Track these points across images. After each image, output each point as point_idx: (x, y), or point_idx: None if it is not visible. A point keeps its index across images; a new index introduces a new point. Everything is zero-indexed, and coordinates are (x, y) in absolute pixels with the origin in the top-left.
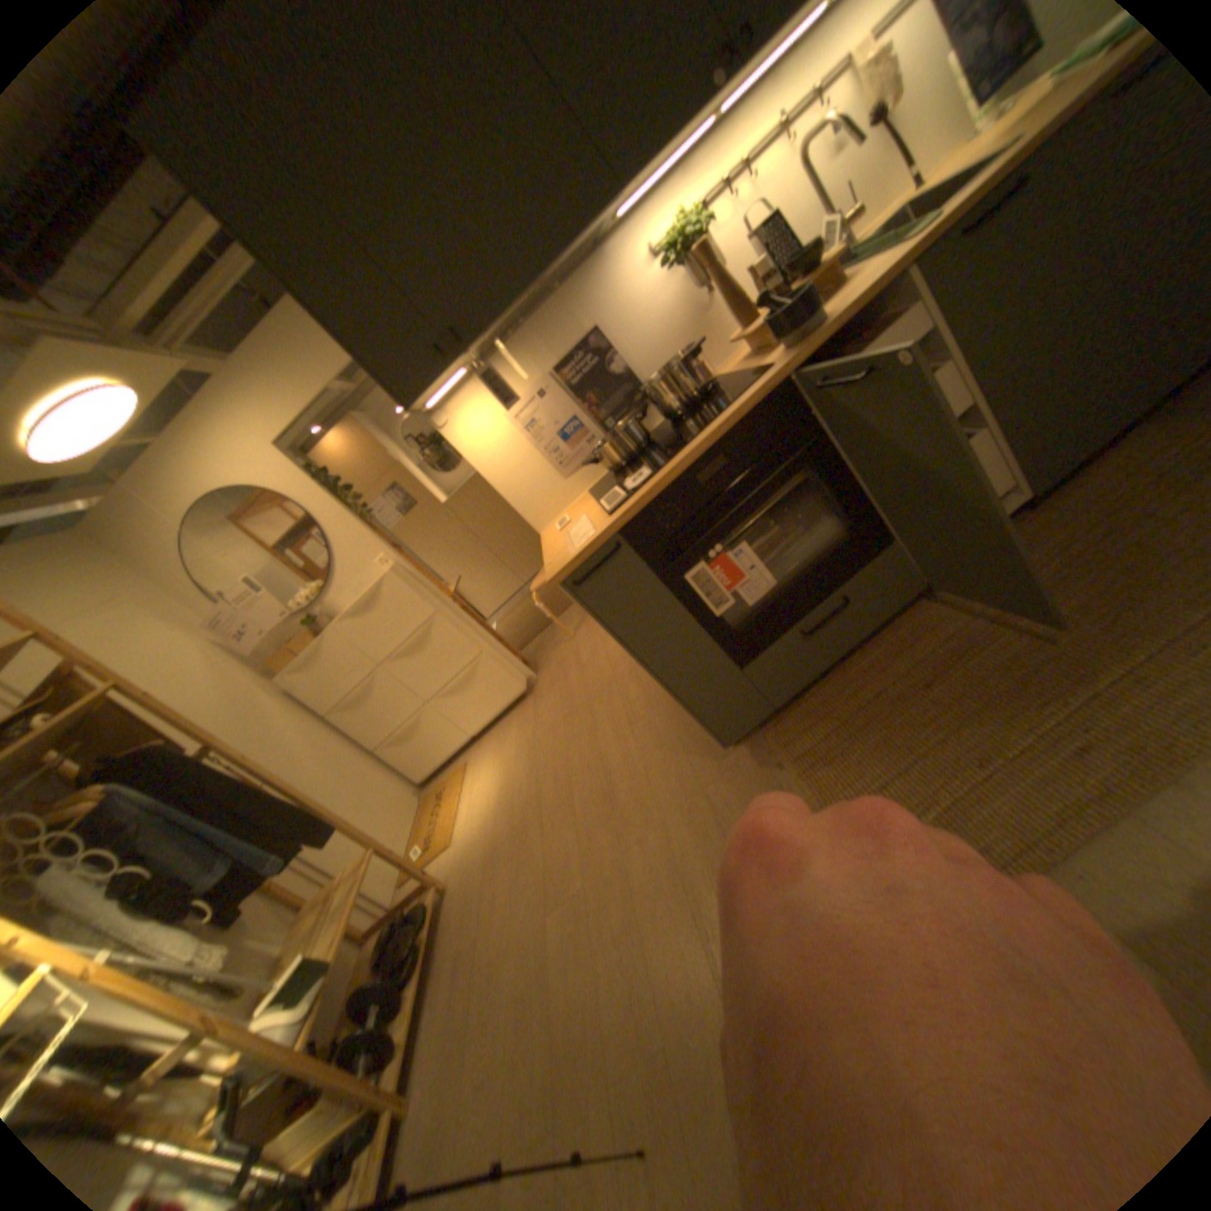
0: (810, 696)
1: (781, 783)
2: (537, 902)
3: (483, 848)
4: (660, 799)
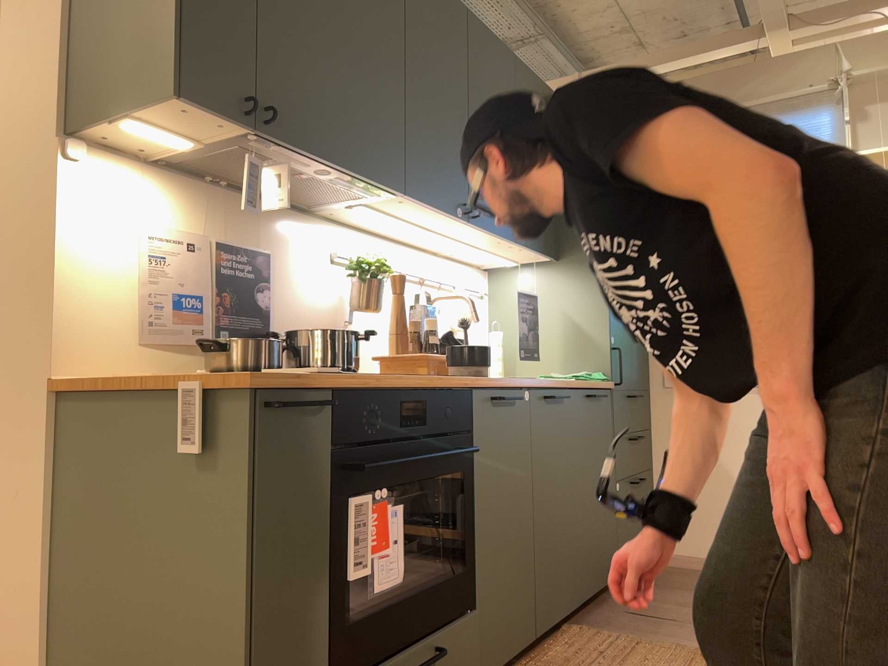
0: None
1: None
2: None
3: None
4: None
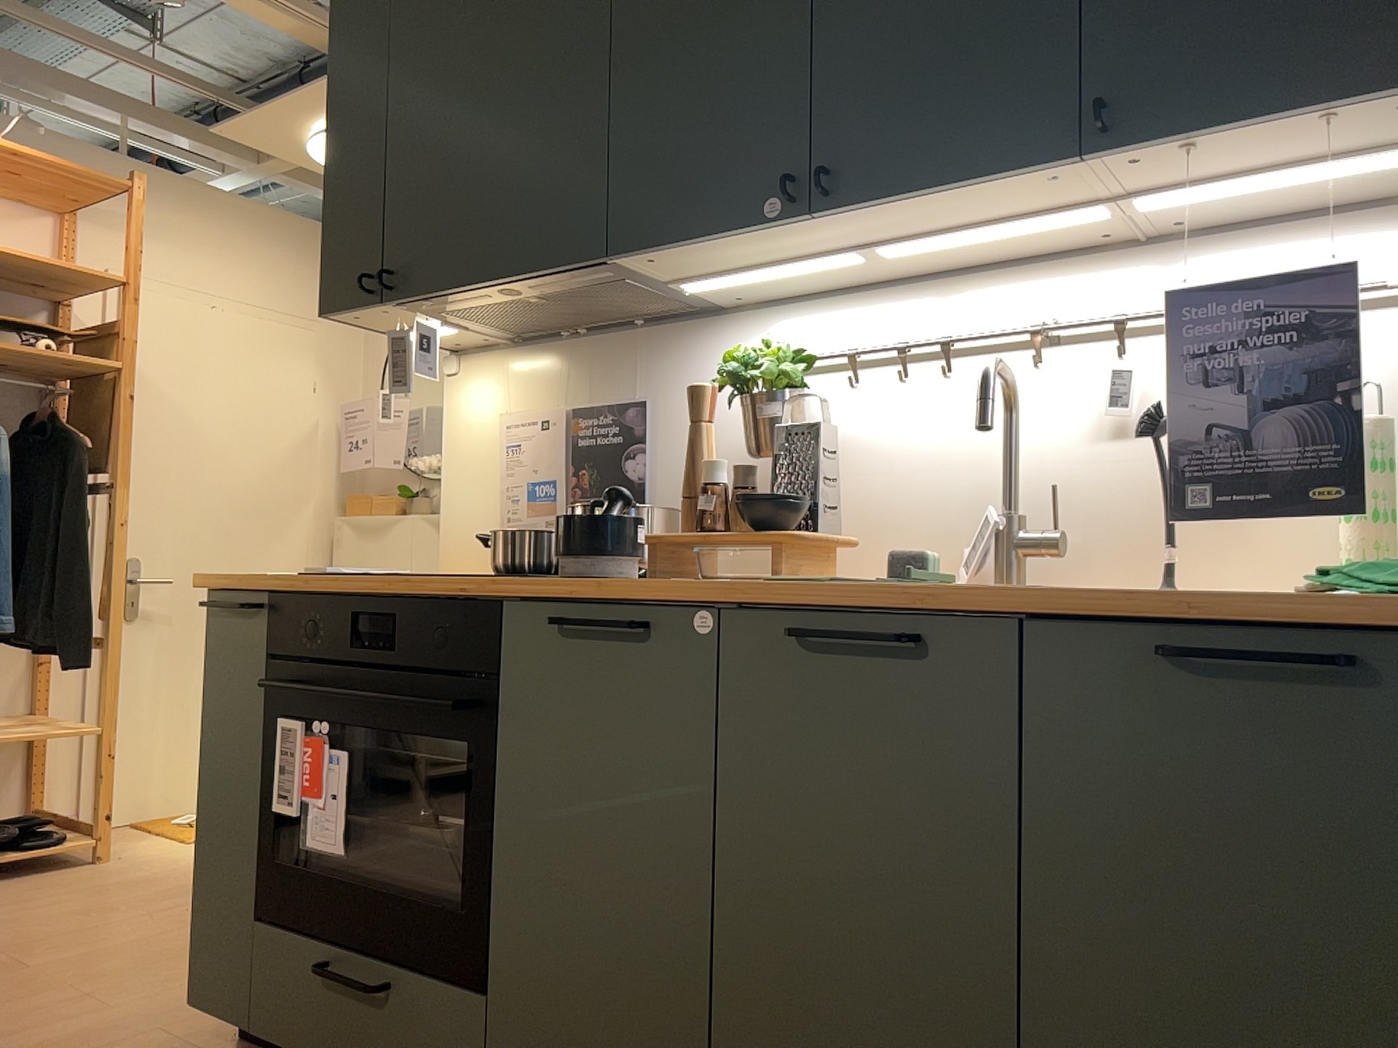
0: None
1: None
2: (18, 940)
3: (156, 873)
4: (157, 998)
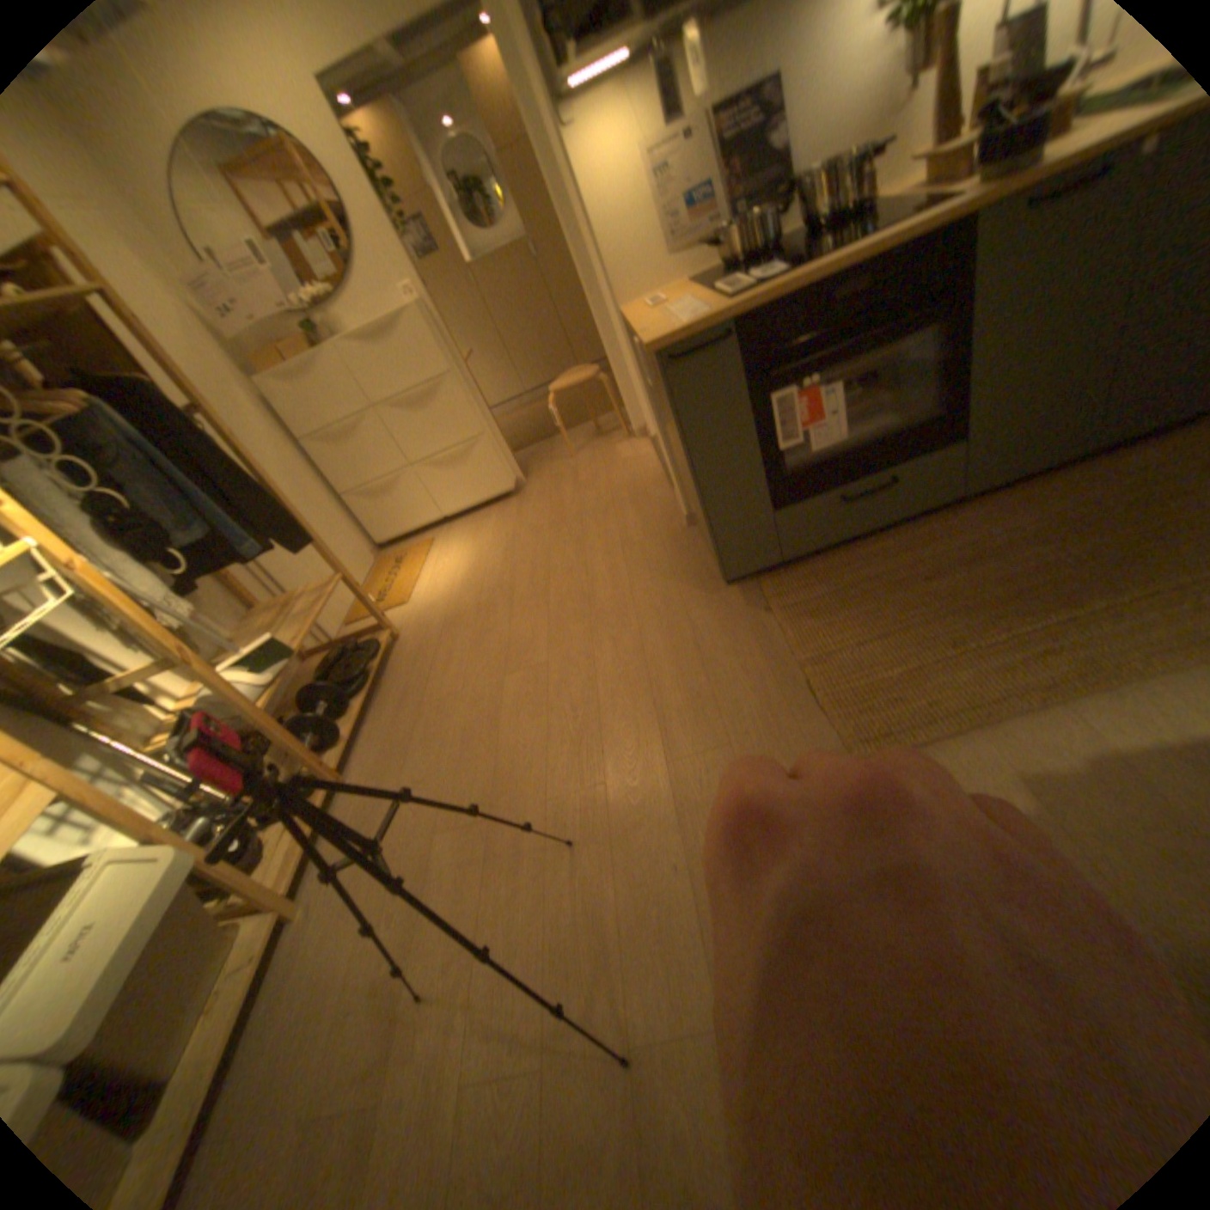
0: (813, 562)
1: (764, 623)
2: (497, 664)
3: (444, 613)
4: (640, 610)
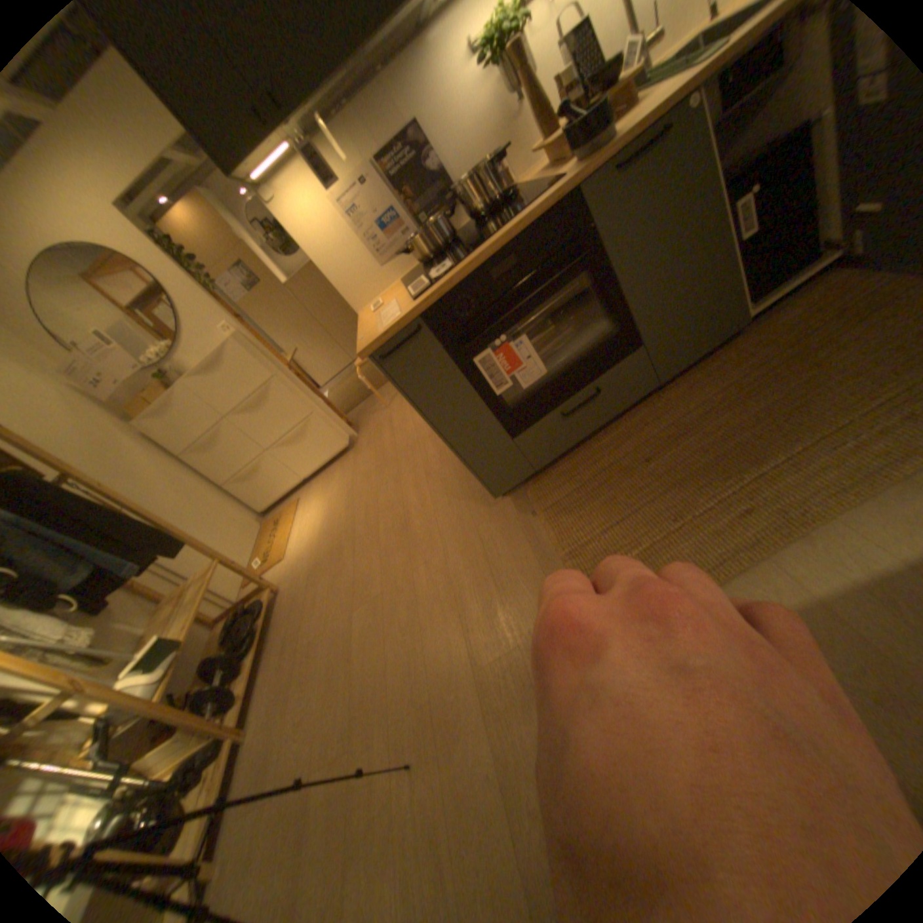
0: (562, 463)
1: (533, 526)
2: (347, 603)
3: (308, 563)
4: (443, 533)
